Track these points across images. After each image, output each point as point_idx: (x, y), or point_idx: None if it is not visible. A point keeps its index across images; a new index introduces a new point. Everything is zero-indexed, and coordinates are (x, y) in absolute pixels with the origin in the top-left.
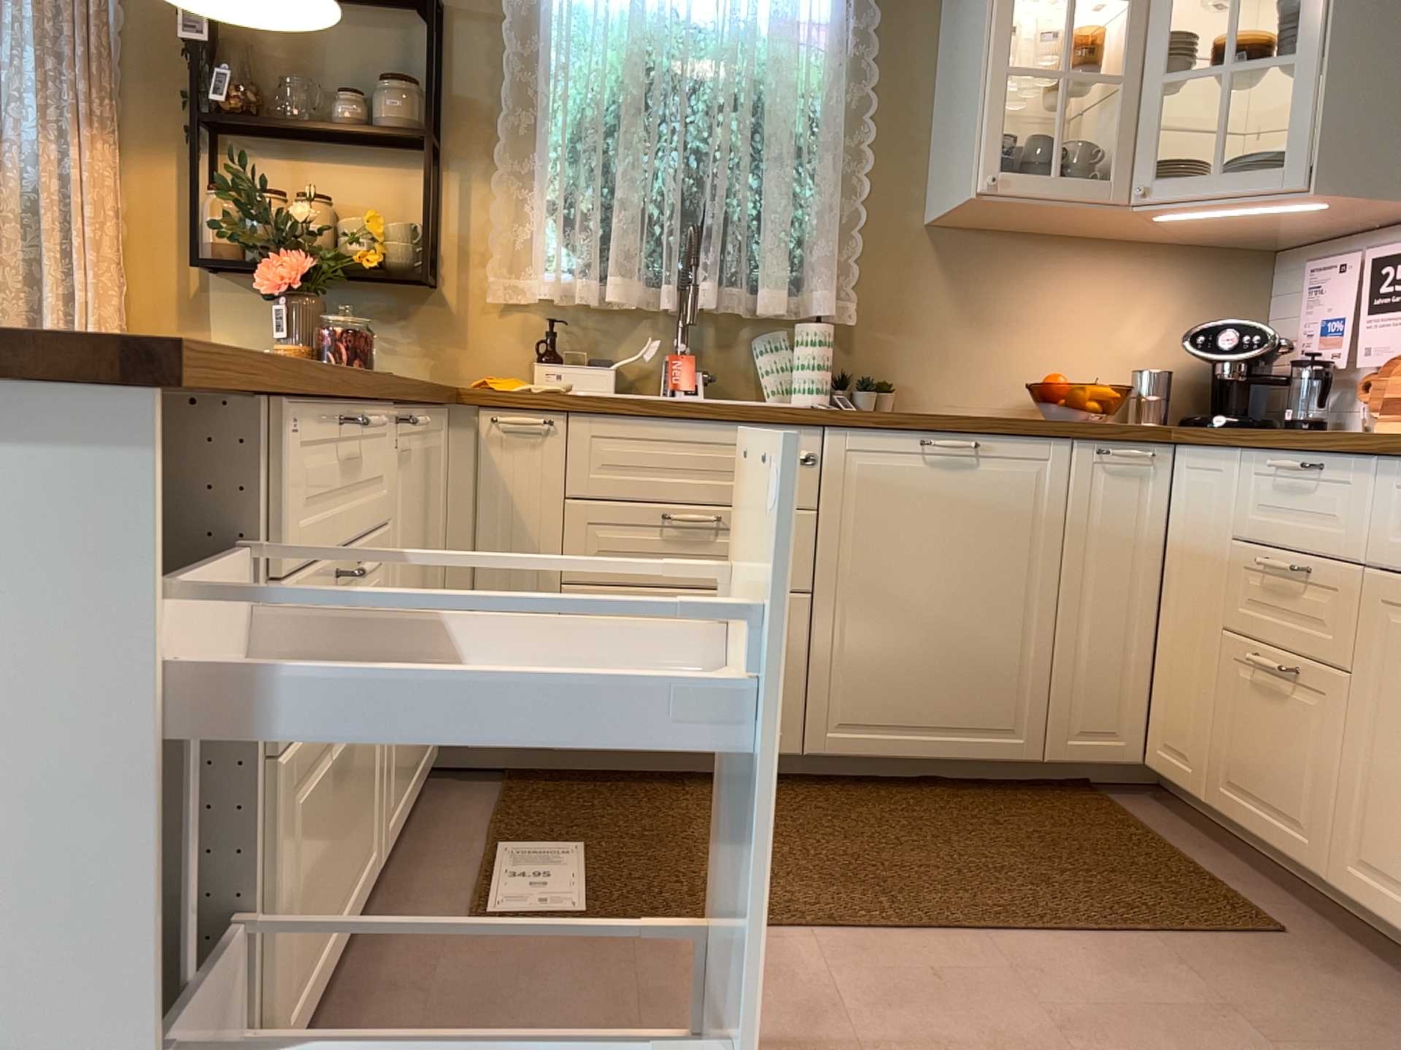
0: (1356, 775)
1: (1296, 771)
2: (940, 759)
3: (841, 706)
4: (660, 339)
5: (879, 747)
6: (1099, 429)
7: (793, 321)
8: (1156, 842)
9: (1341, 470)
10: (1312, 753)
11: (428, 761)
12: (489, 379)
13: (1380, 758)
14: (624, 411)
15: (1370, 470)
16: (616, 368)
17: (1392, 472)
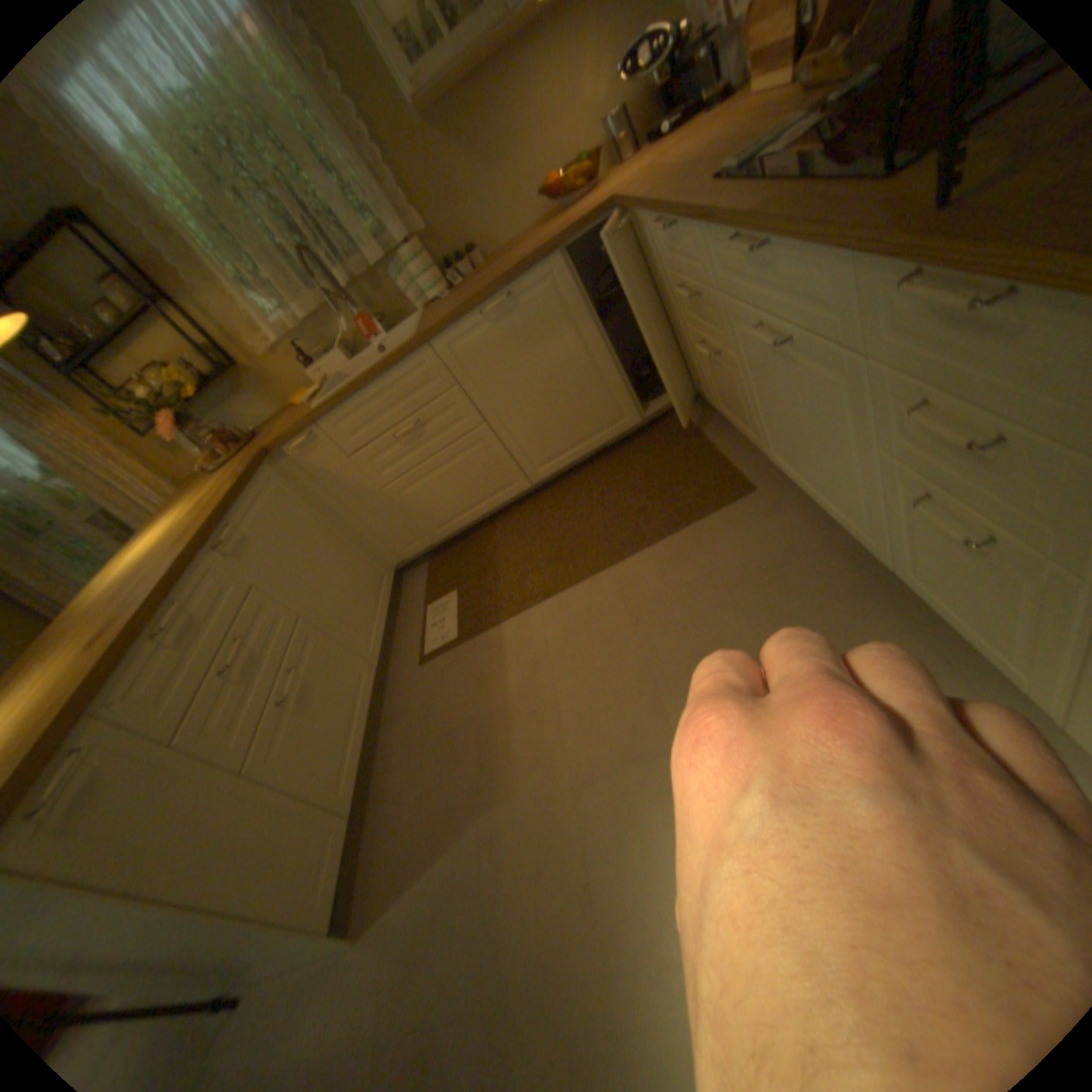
0: (758, 406)
1: (740, 401)
2: (594, 448)
3: (534, 456)
4: (344, 316)
5: (563, 461)
6: (569, 231)
7: (399, 246)
8: (703, 440)
9: (683, 221)
10: (741, 392)
11: (389, 585)
12: (292, 401)
13: (762, 399)
14: (336, 405)
15: (693, 221)
16: (341, 343)
17: (701, 223)
